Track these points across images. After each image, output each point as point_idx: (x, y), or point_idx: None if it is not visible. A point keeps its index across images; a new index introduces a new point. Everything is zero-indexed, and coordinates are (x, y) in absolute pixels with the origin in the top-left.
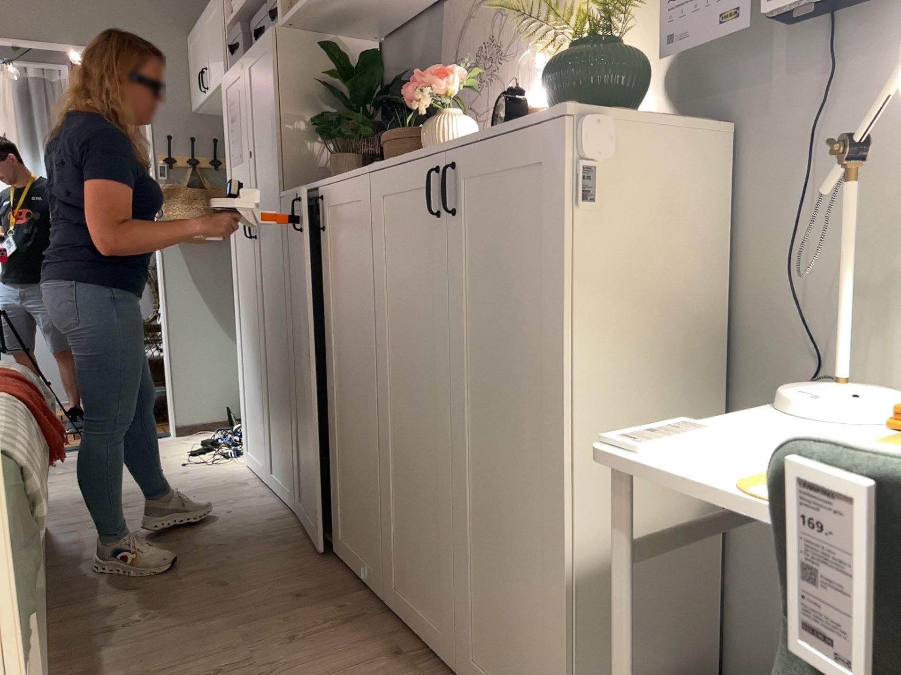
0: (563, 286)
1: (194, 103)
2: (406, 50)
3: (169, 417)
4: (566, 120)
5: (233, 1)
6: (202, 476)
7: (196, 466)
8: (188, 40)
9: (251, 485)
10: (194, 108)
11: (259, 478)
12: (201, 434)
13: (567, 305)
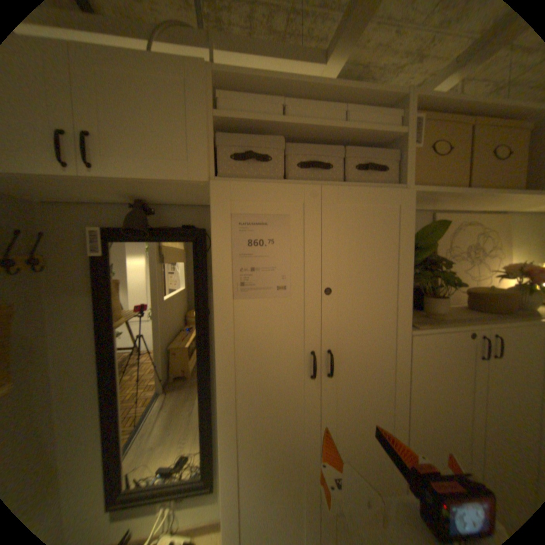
0: None
1: None
2: None
3: None
4: None
5: (215, 91)
6: None
7: None
8: None
9: None
10: None
11: None
12: None
13: None
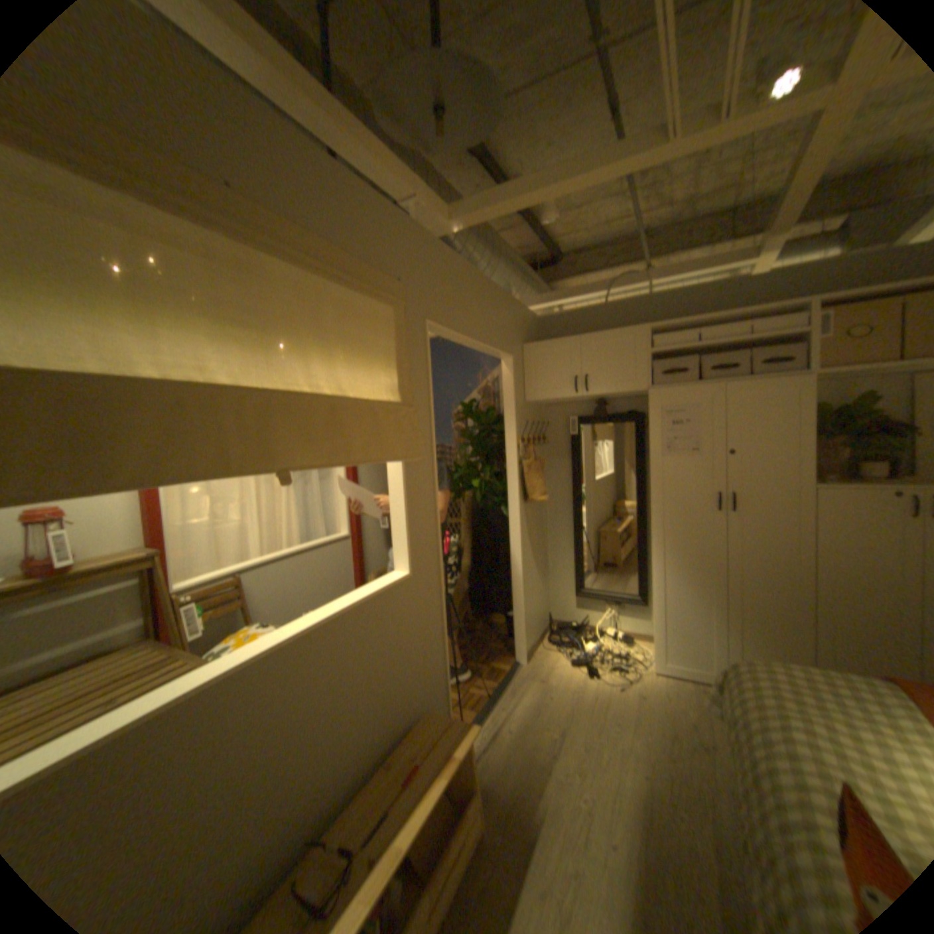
0: None
1: (532, 398)
2: (841, 395)
3: (517, 652)
4: None
5: (651, 338)
6: (662, 699)
7: (629, 691)
8: (526, 349)
9: (711, 694)
10: (533, 402)
11: (698, 687)
12: (538, 659)
13: None
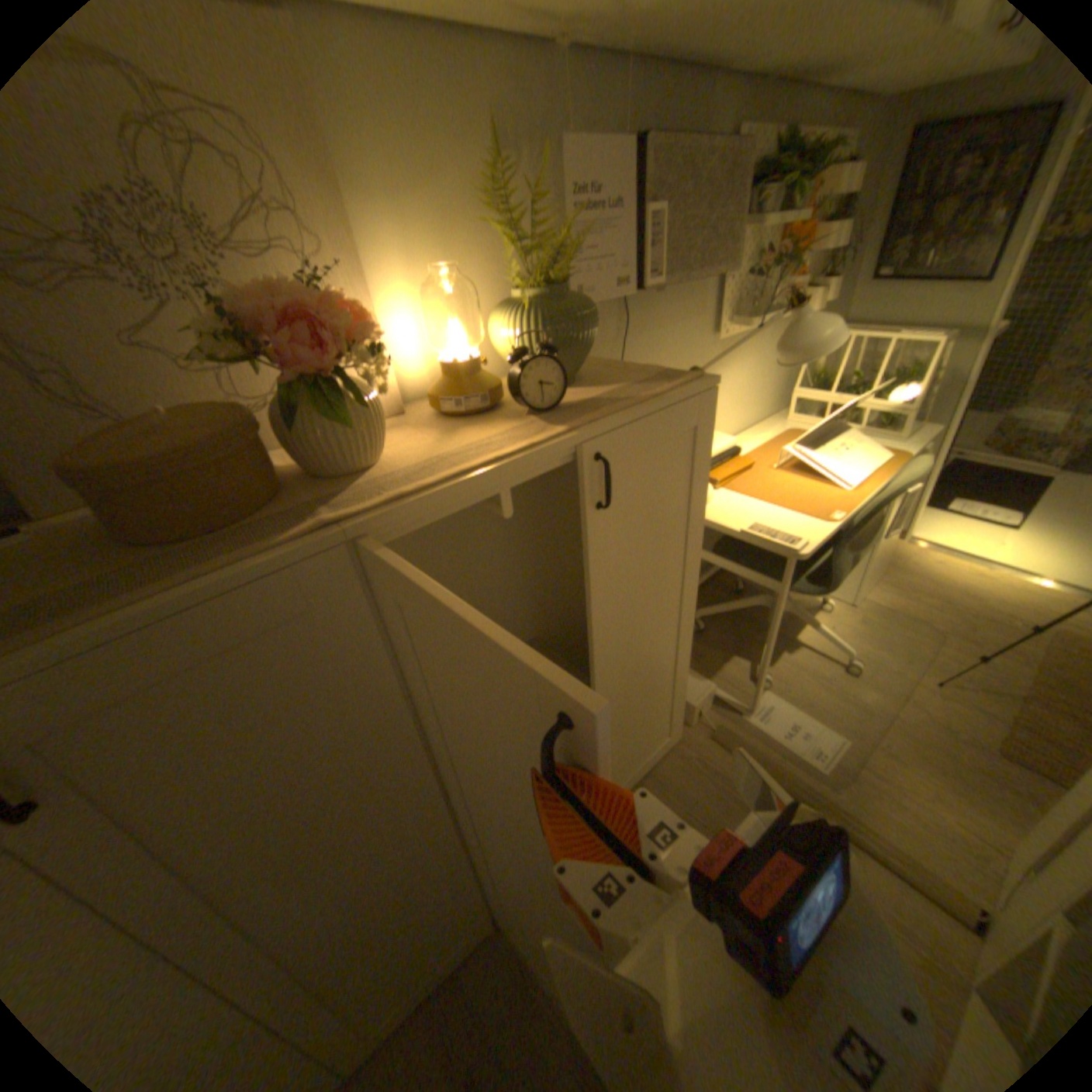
0: (703, 503)
1: None
2: None
3: None
4: (714, 387)
5: None
6: None
7: None
8: None
9: None
10: None
11: None
12: None
13: (704, 513)
